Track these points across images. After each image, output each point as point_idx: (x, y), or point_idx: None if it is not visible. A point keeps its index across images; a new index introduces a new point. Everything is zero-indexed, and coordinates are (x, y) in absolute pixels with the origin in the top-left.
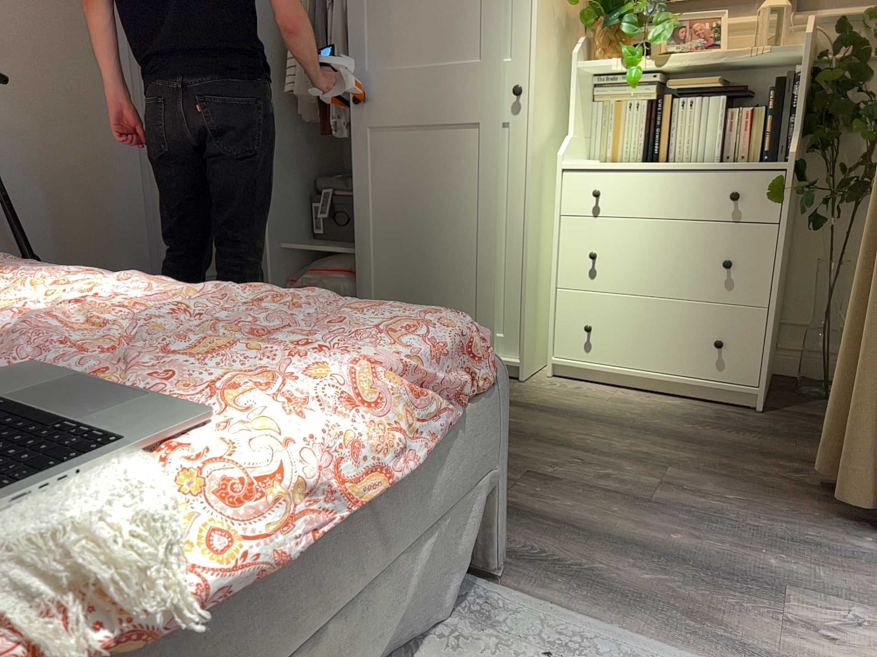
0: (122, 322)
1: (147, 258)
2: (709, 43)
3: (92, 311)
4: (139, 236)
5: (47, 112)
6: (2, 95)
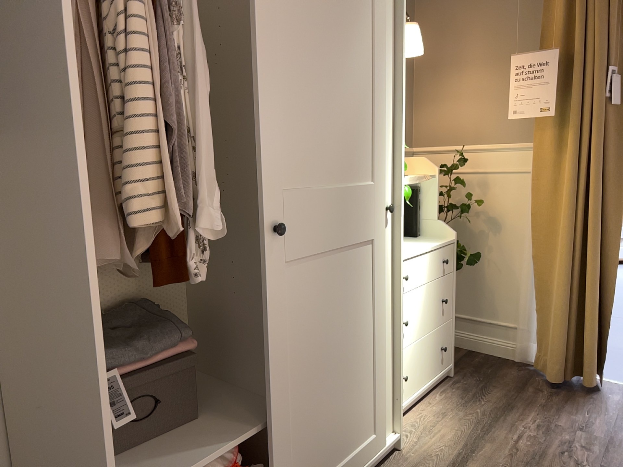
0: None
1: None
2: None
3: None
4: None
5: None
6: None
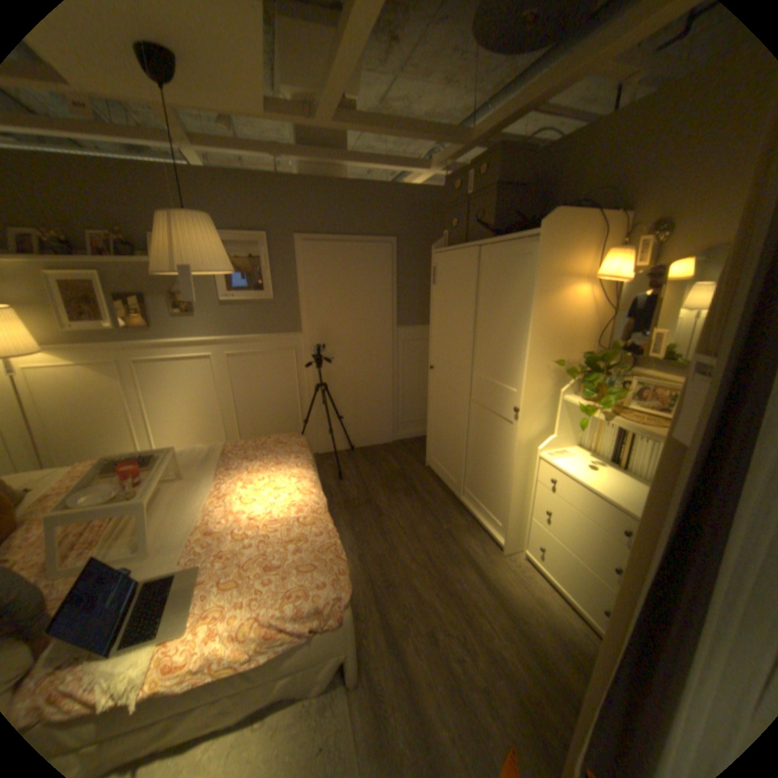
0: (256, 533)
1: (390, 413)
2: (664, 407)
3: (262, 517)
4: (387, 405)
5: (355, 361)
6: (339, 357)
